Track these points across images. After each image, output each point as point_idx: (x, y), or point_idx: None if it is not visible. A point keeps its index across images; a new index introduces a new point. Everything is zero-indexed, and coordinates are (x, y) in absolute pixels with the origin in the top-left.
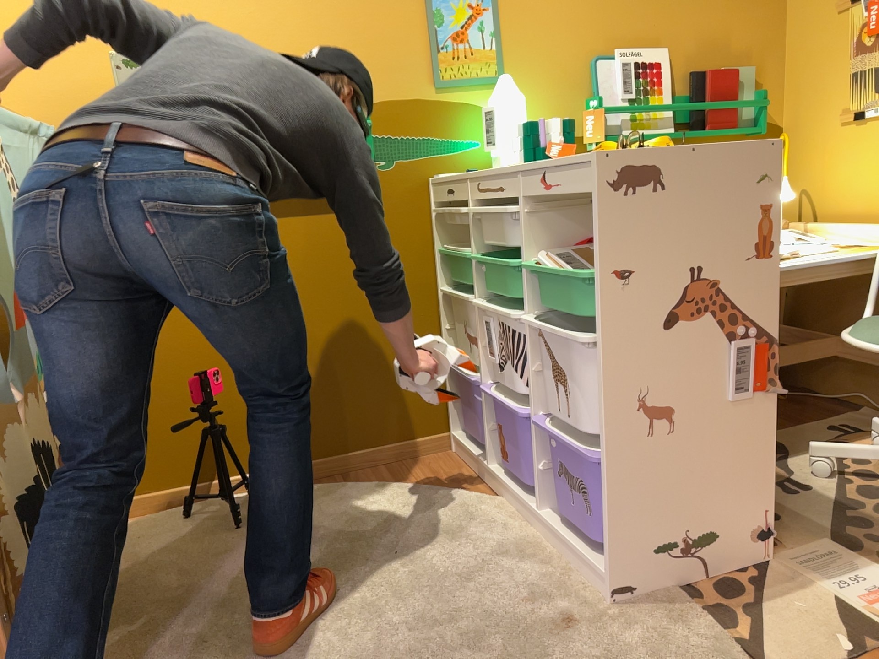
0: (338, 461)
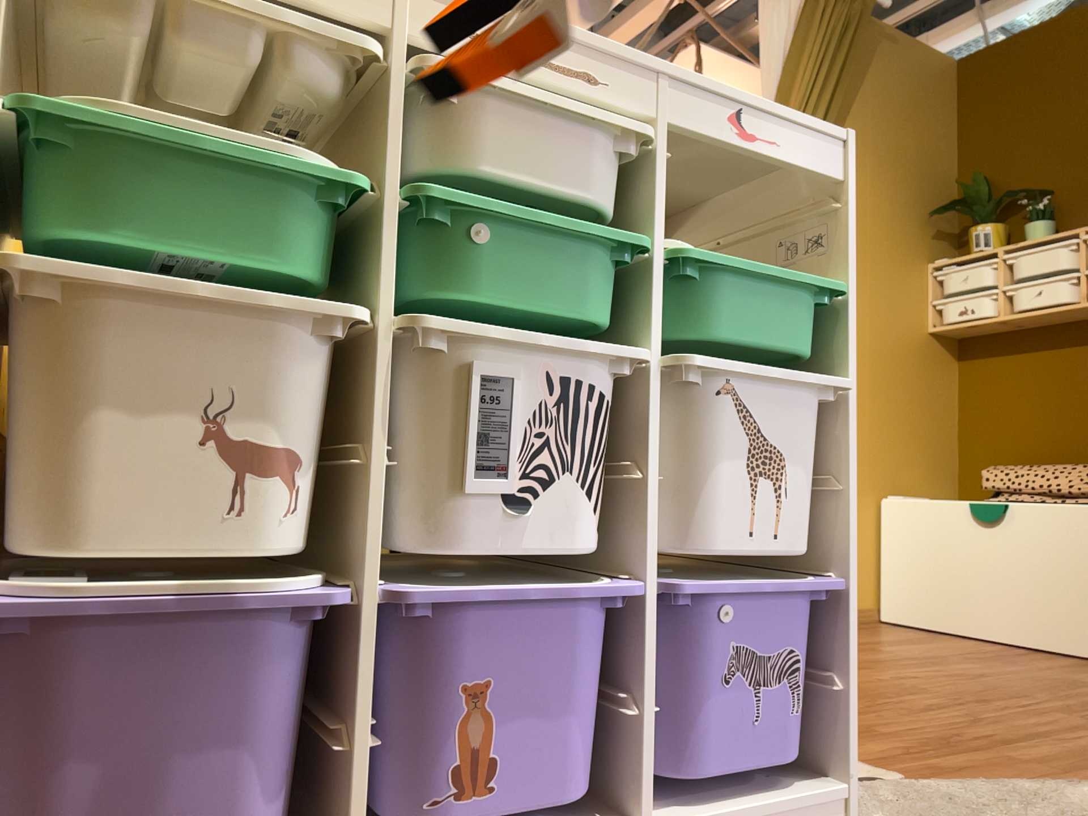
0: None
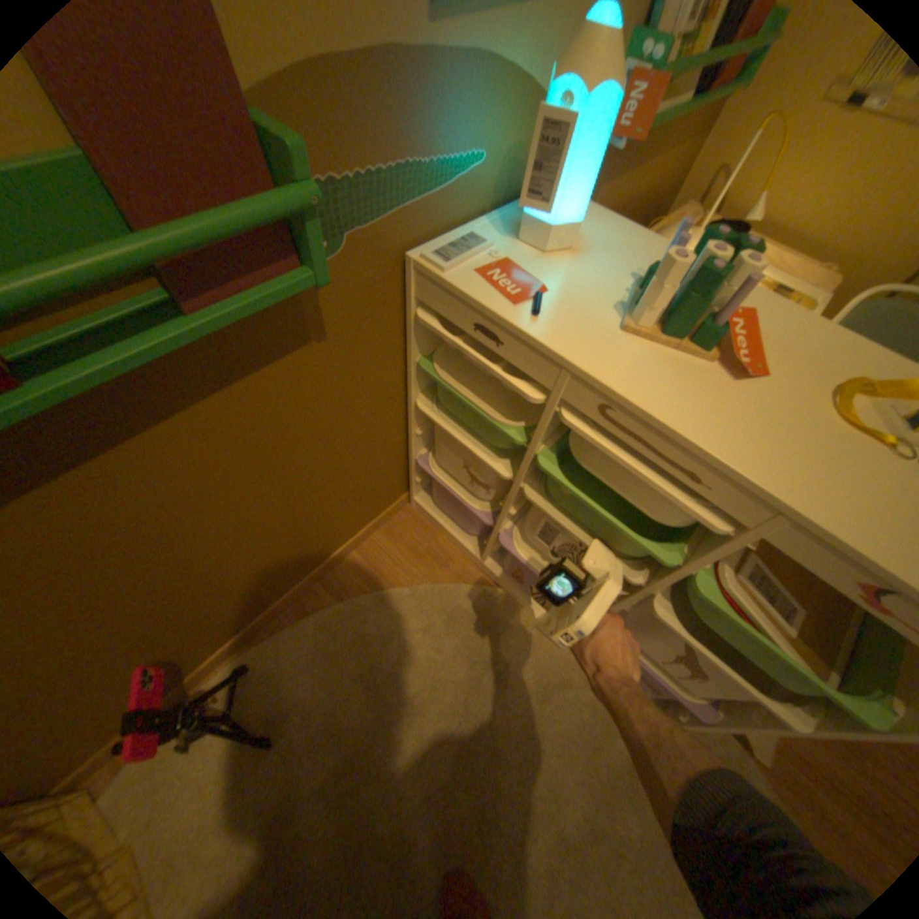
0: (315, 576)
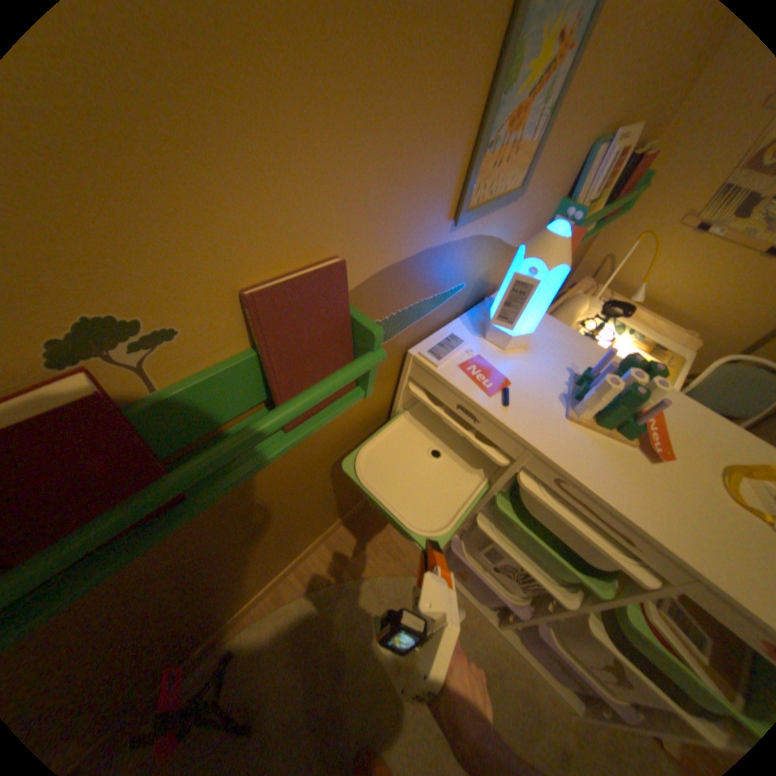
0: (291, 569)
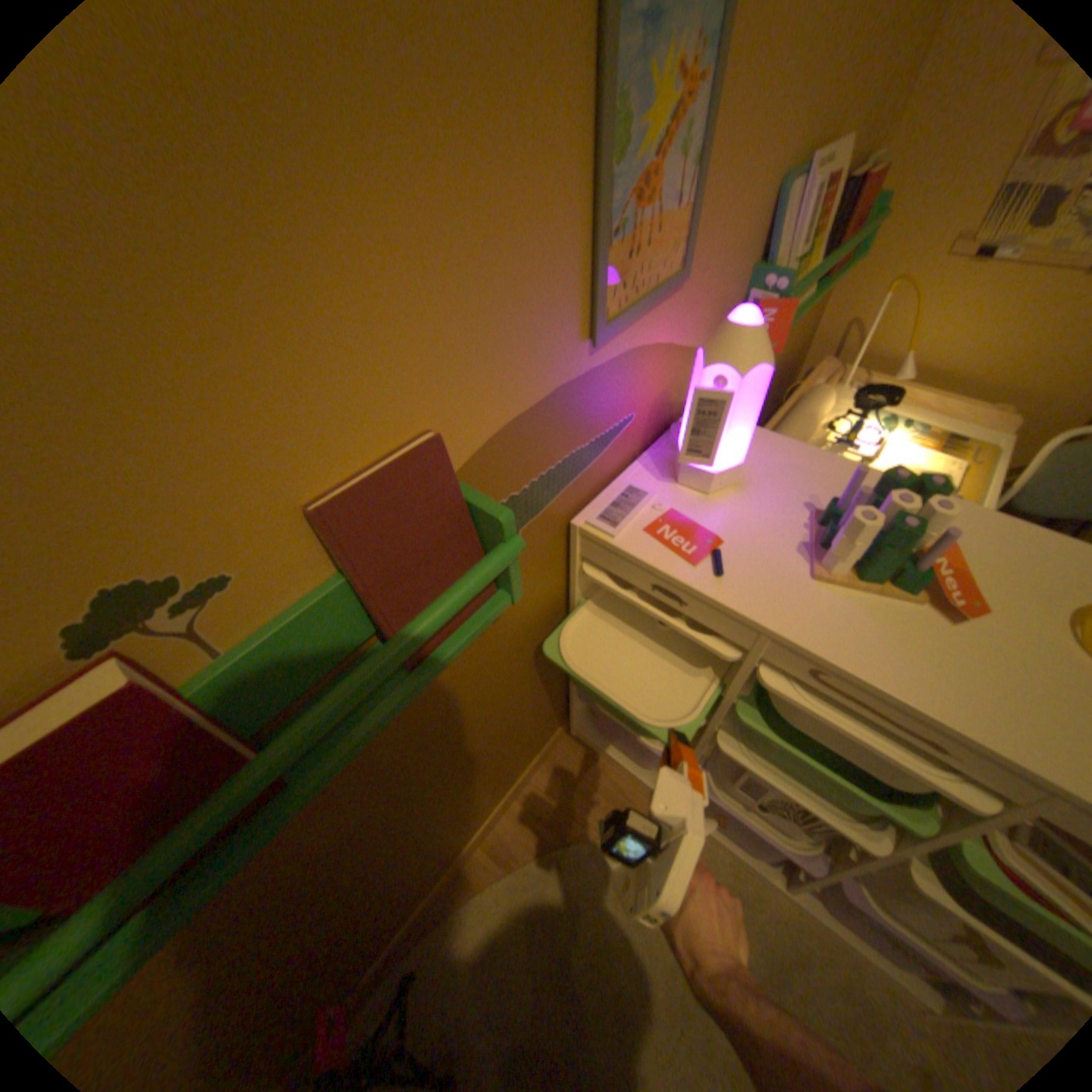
0: (476, 842)
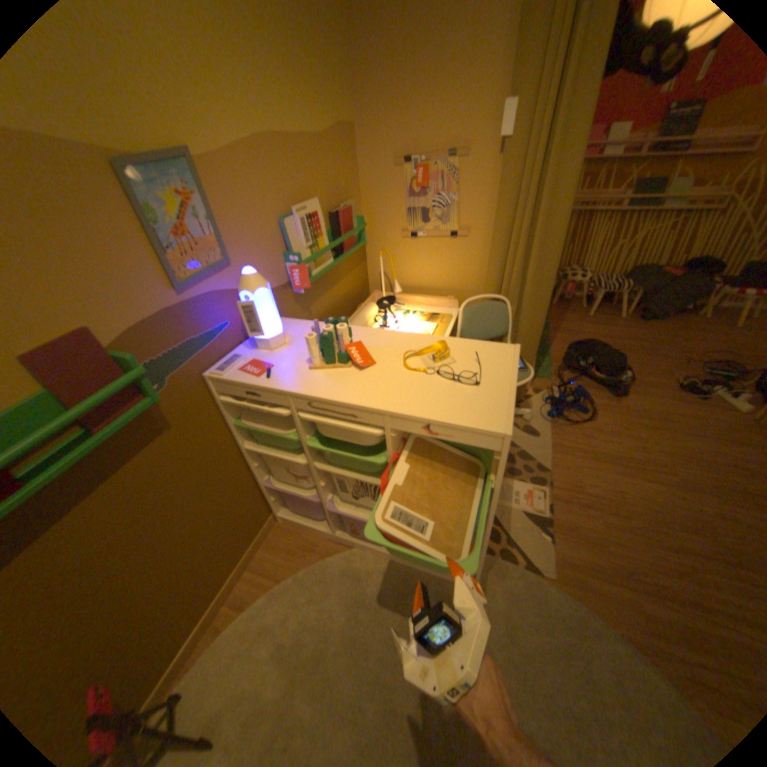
0: (218, 600)
